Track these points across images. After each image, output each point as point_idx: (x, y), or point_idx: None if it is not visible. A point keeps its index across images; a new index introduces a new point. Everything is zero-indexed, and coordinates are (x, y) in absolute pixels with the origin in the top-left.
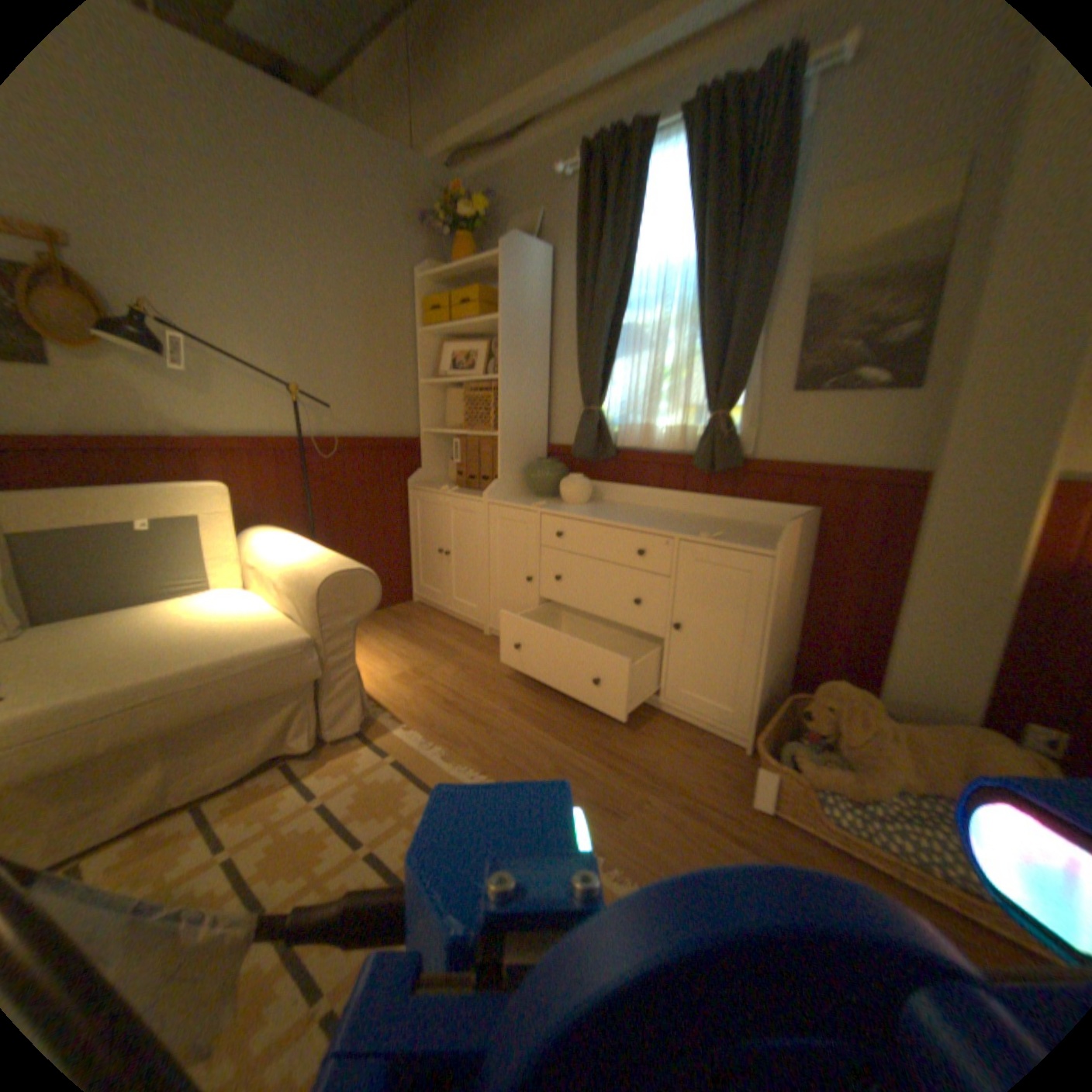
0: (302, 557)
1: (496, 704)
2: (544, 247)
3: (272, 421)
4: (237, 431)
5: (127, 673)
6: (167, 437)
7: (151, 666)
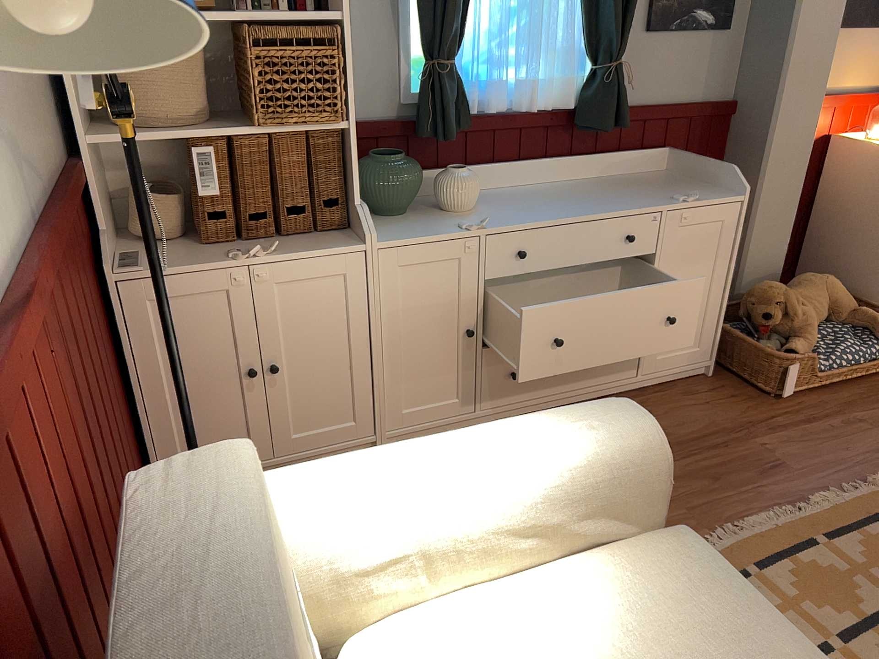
0: (530, 453)
1: None
2: None
3: None
4: None
5: None
6: None
7: None
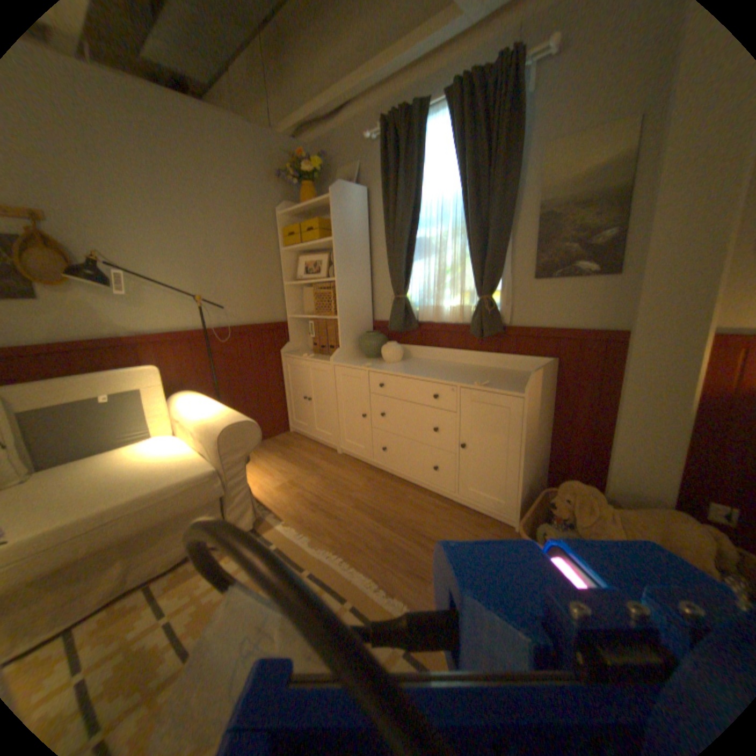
0: (208, 413)
1: (345, 503)
2: (361, 188)
3: (186, 319)
4: (163, 329)
5: (94, 504)
6: (117, 337)
7: (110, 498)
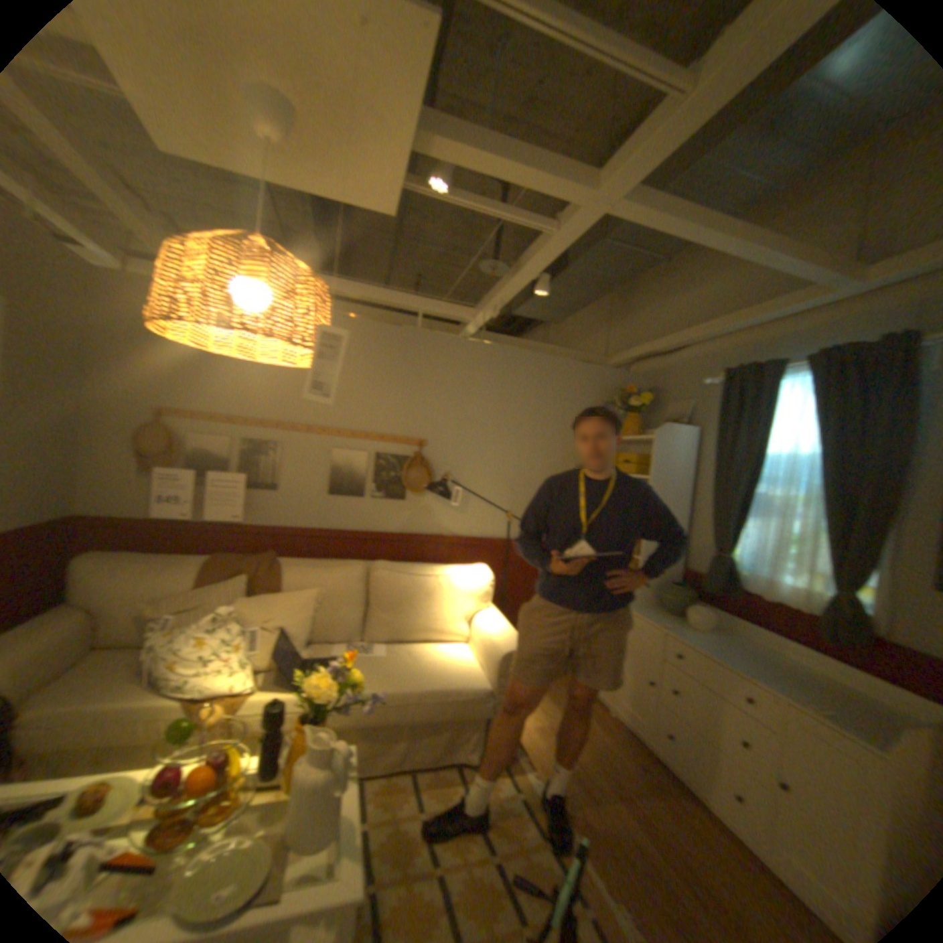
0: (495, 631)
1: (608, 787)
2: (691, 429)
3: (492, 529)
4: (474, 534)
5: (405, 685)
6: (440, 536)
7: (415, 684)
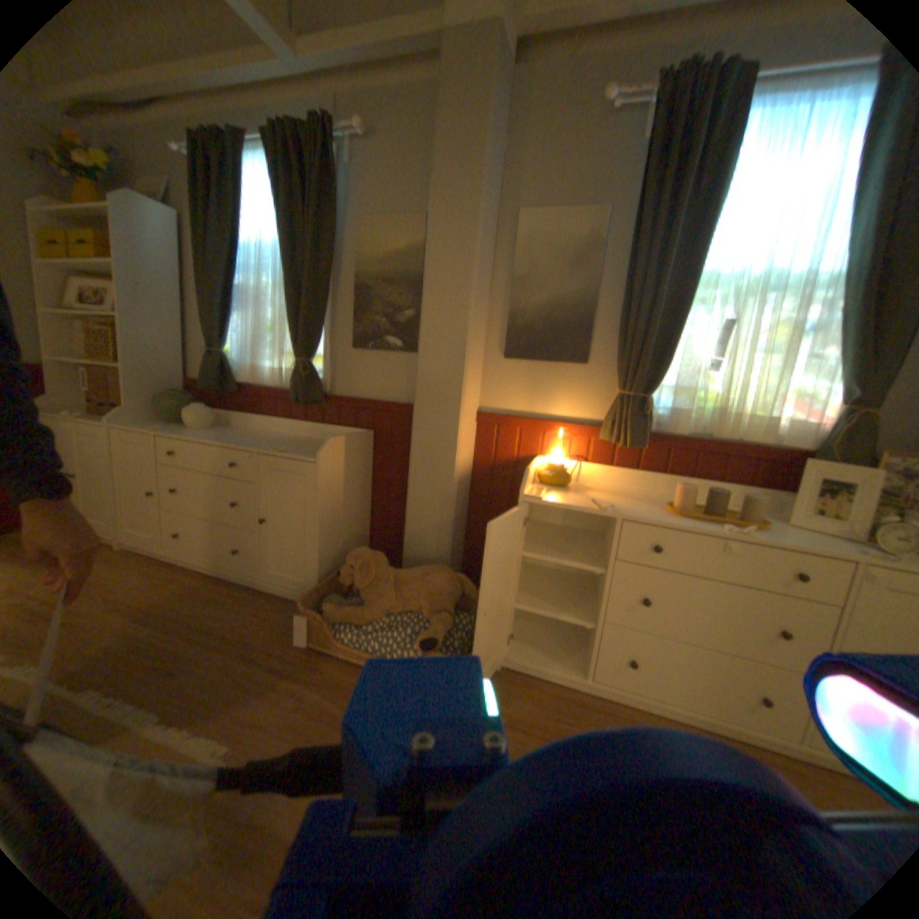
0: None
1: (96, 608)
2: (168, 211)
3: None
4: None
5: None
6: None
7: None
